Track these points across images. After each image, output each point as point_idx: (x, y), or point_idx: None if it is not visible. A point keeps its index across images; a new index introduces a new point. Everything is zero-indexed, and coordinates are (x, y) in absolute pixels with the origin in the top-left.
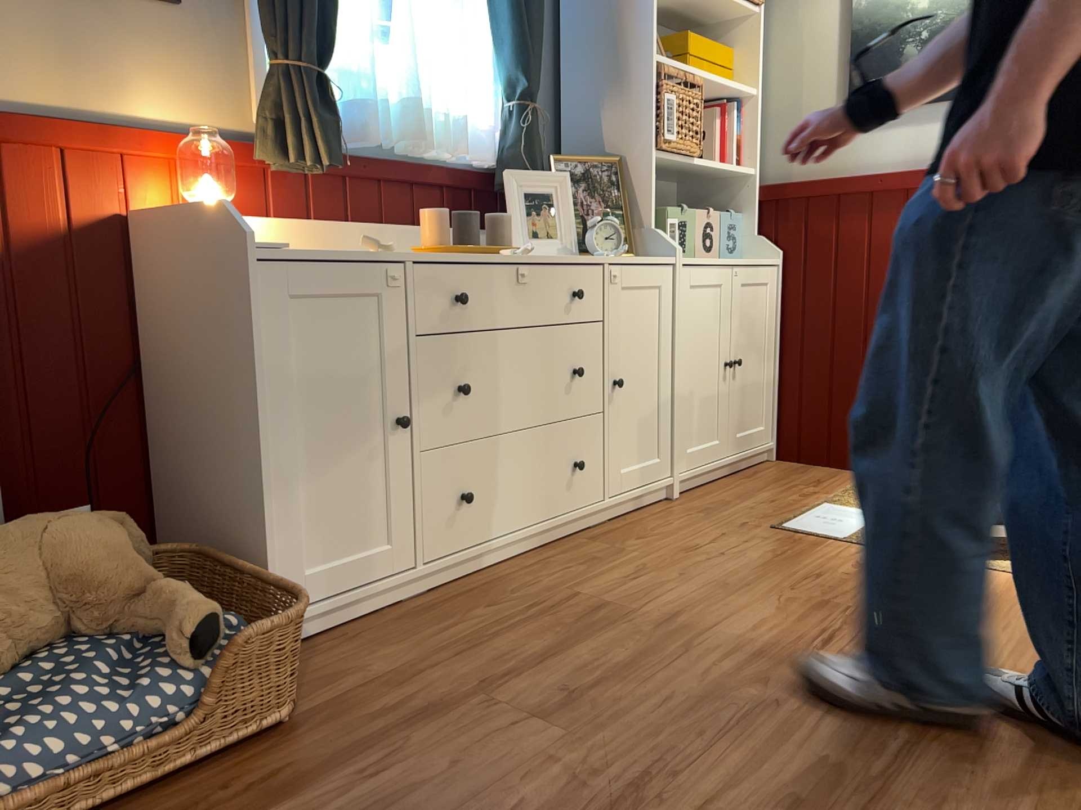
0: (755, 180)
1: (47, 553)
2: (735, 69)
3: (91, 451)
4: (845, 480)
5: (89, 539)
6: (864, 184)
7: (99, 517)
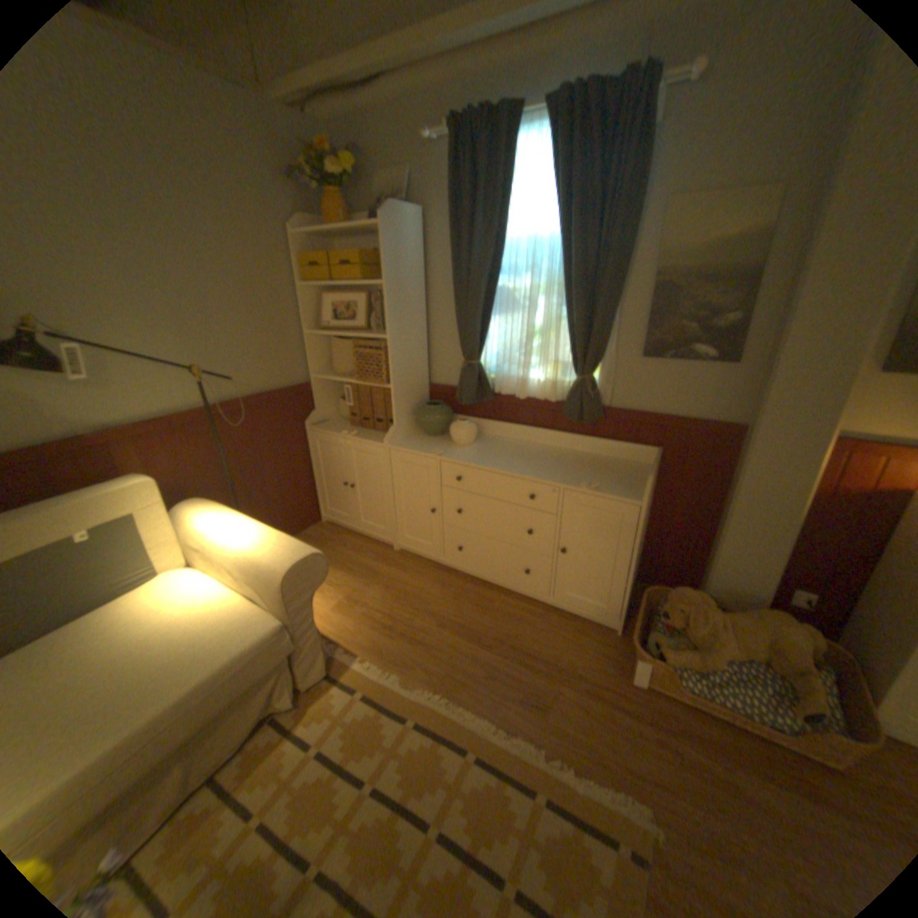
0: None
1: (775, 637)
2: None
3: (828, 585)
4: None
5: (794, 642)
6: None
7: (805, 632)
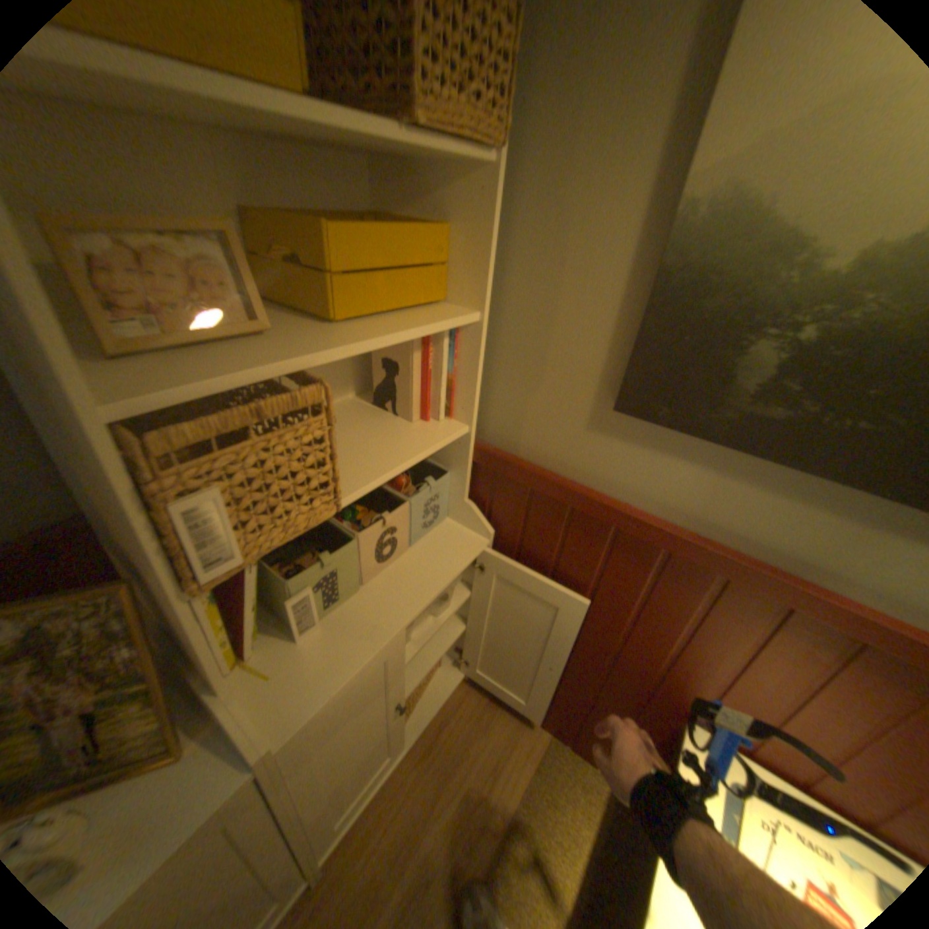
0: (471, 438)
1: None
2: (454, 259)
3: None
4: (524, 764)
5: None
6: (617, 516)
7: None
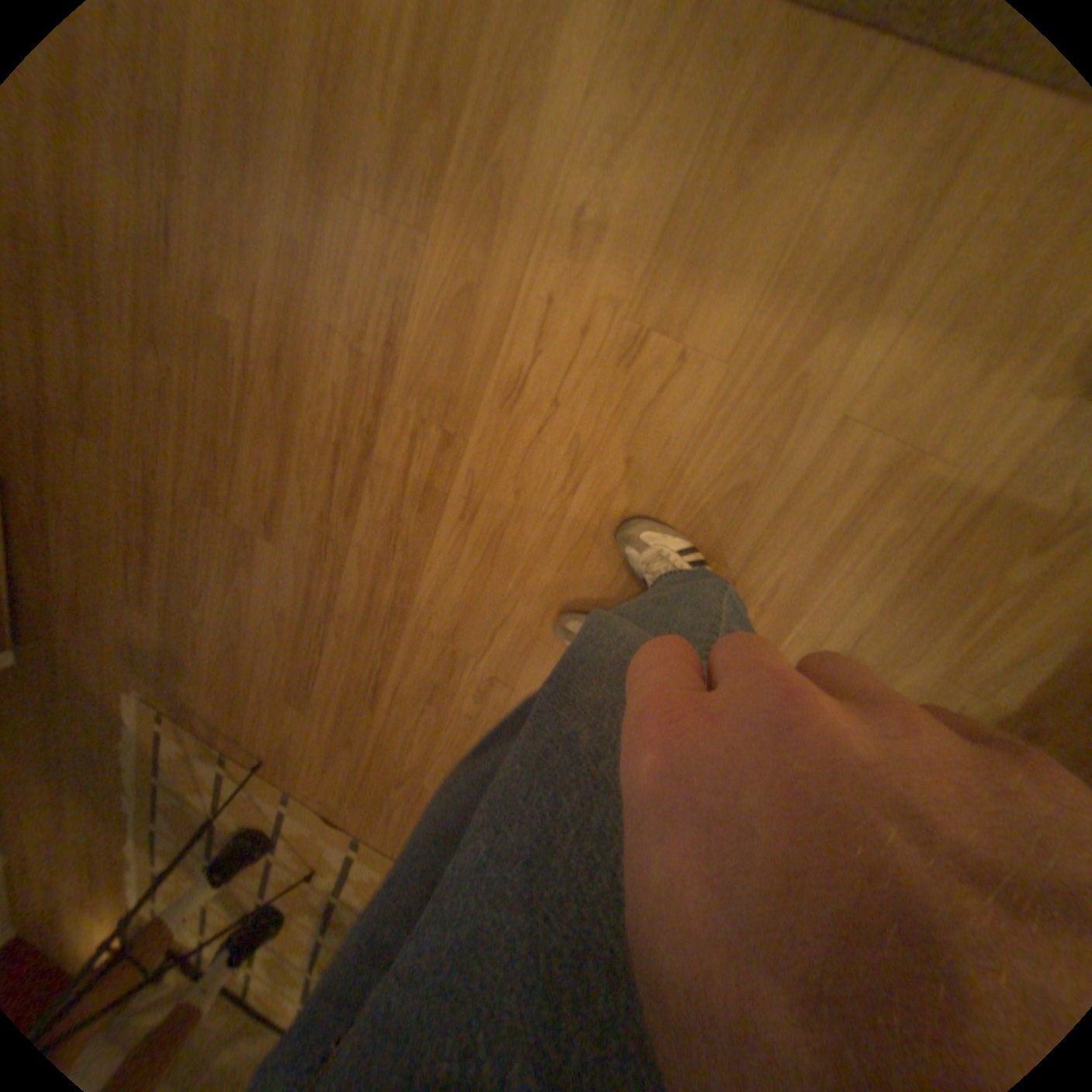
0: None
1: None
2: None
3: None
4: None
5: None
6: None
7: None
